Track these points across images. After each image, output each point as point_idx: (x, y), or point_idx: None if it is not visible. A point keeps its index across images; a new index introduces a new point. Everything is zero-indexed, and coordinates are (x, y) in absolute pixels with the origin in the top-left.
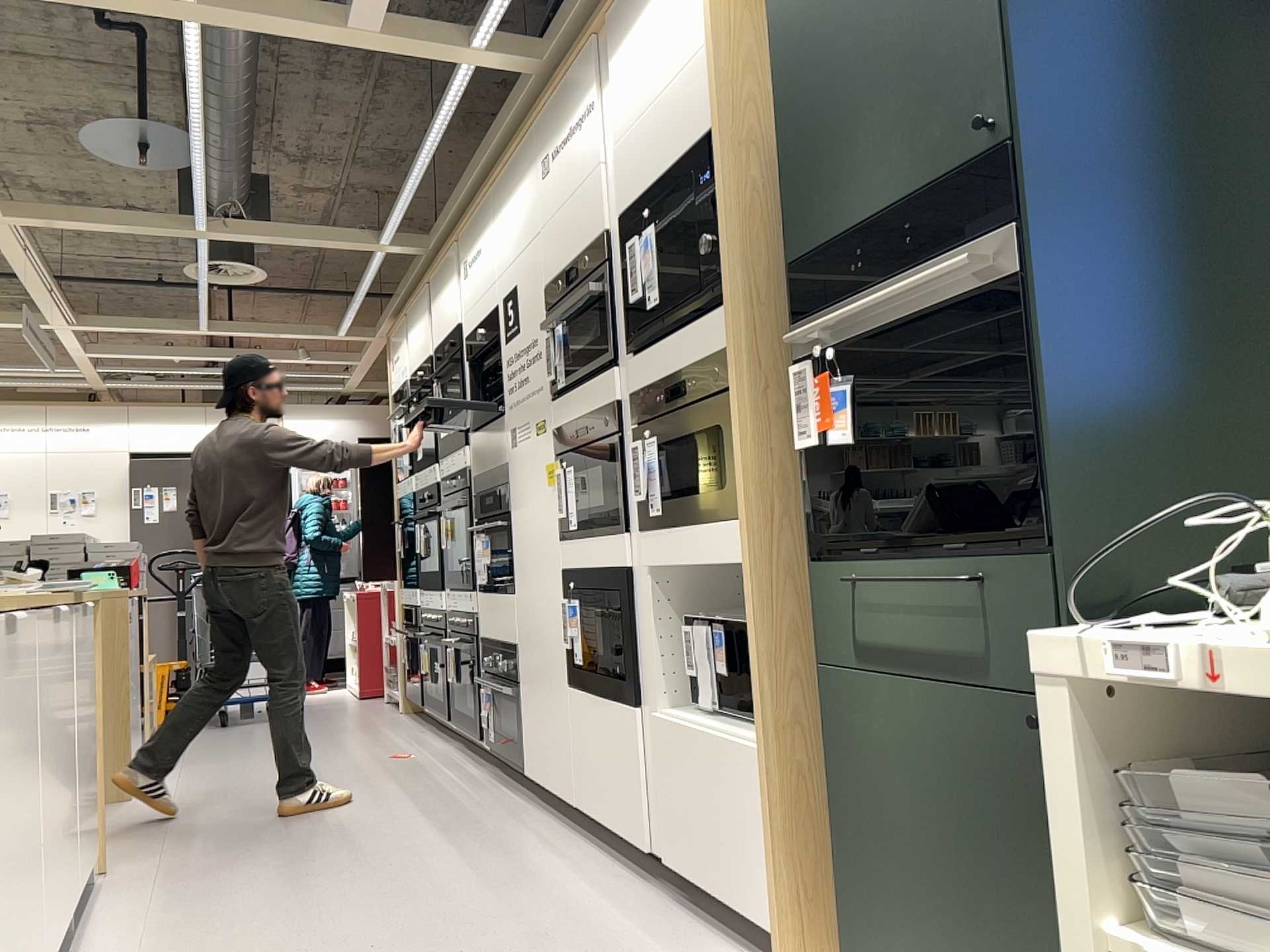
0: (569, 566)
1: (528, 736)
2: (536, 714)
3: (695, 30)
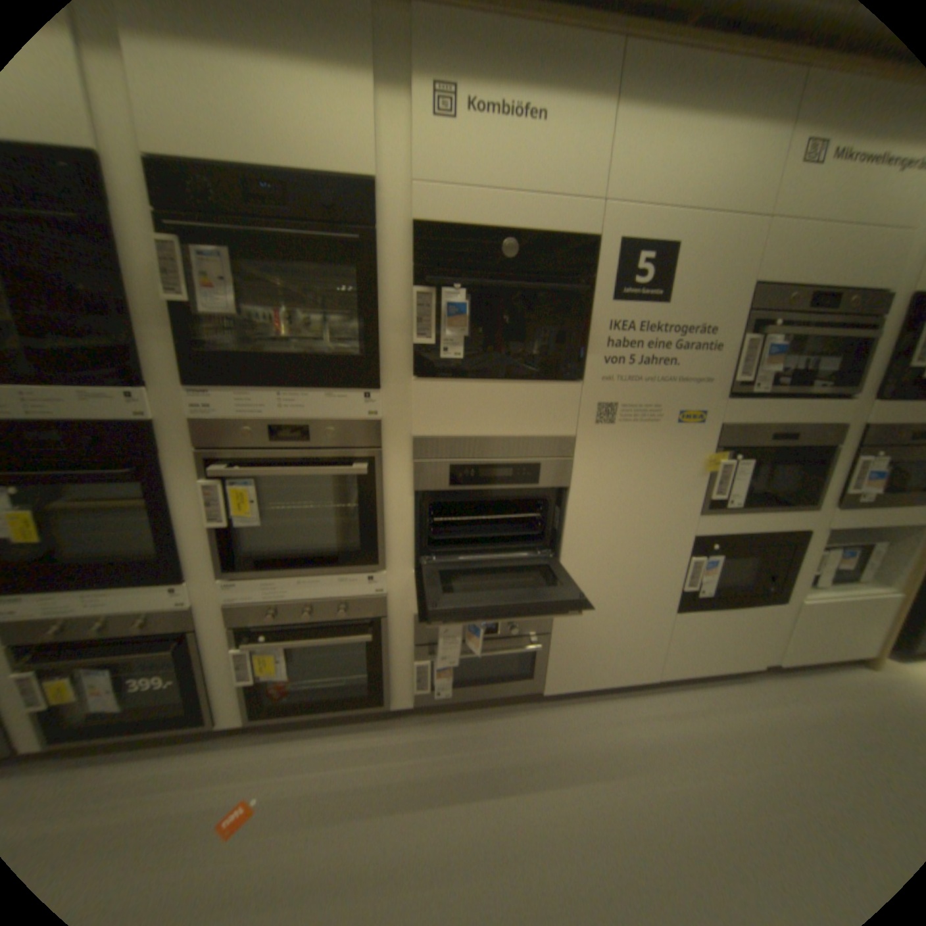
0: (711, 533)
1: (562, 667)
2: (590, 647)
3: None
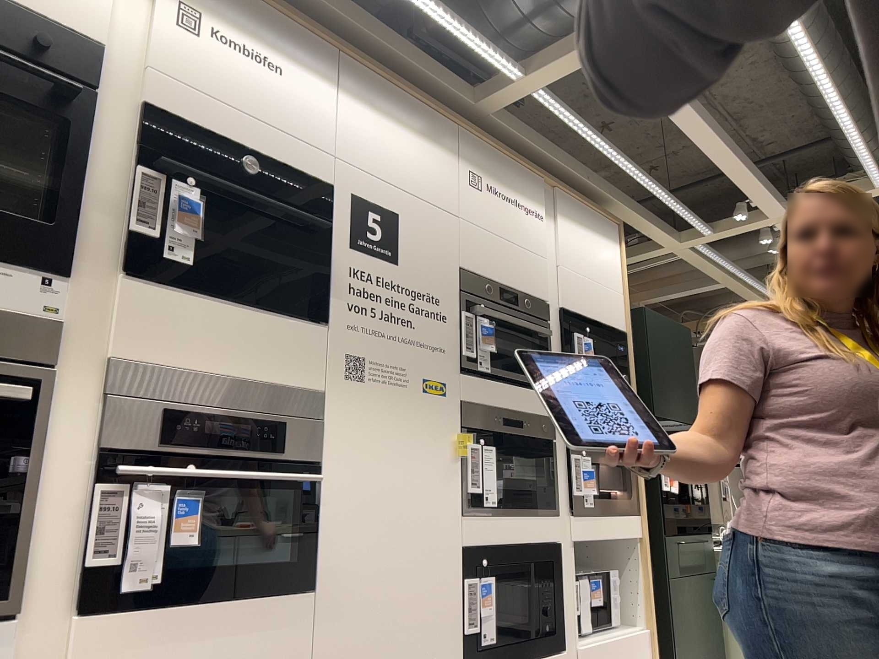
0: (476, 542)
1: None
2: None
3: (614, 279)
